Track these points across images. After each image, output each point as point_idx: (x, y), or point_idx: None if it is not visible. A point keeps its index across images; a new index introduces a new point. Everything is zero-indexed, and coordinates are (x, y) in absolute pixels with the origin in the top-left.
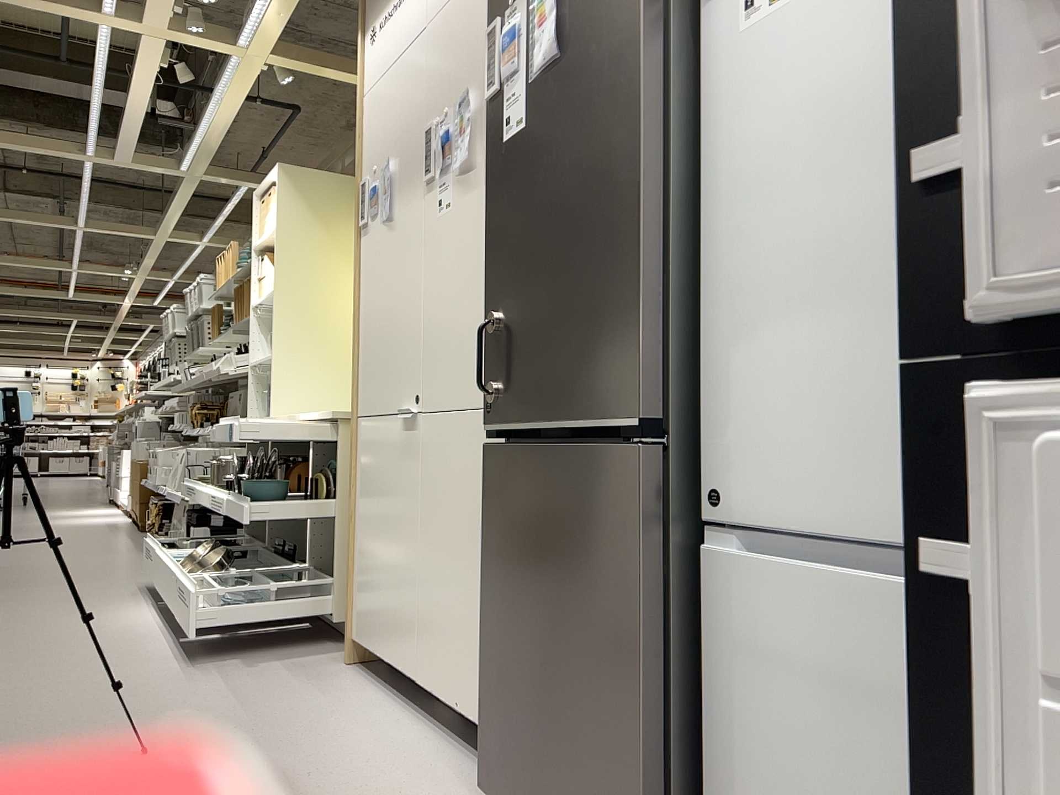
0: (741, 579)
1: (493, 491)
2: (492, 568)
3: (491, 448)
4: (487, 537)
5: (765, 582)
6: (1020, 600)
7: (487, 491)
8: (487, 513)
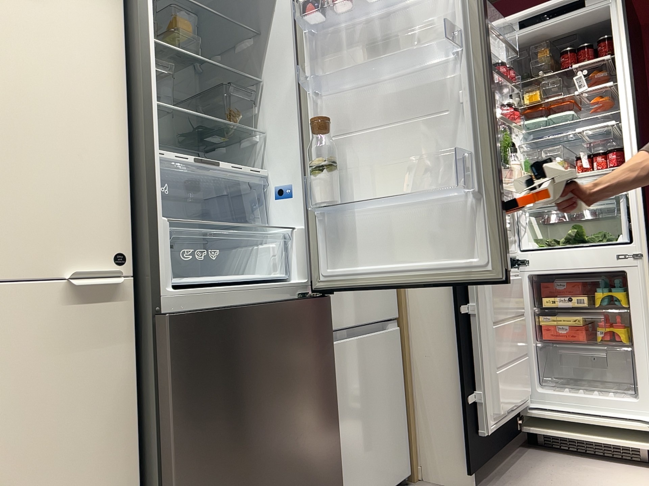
0: (333, 353)
1: (190, 355)
2: (193, 429)
3: (174, 315)
4: (180, 403)
5: (340, 350)
6: (479, 309)
7: (178, 358)
8: (179, 381)
